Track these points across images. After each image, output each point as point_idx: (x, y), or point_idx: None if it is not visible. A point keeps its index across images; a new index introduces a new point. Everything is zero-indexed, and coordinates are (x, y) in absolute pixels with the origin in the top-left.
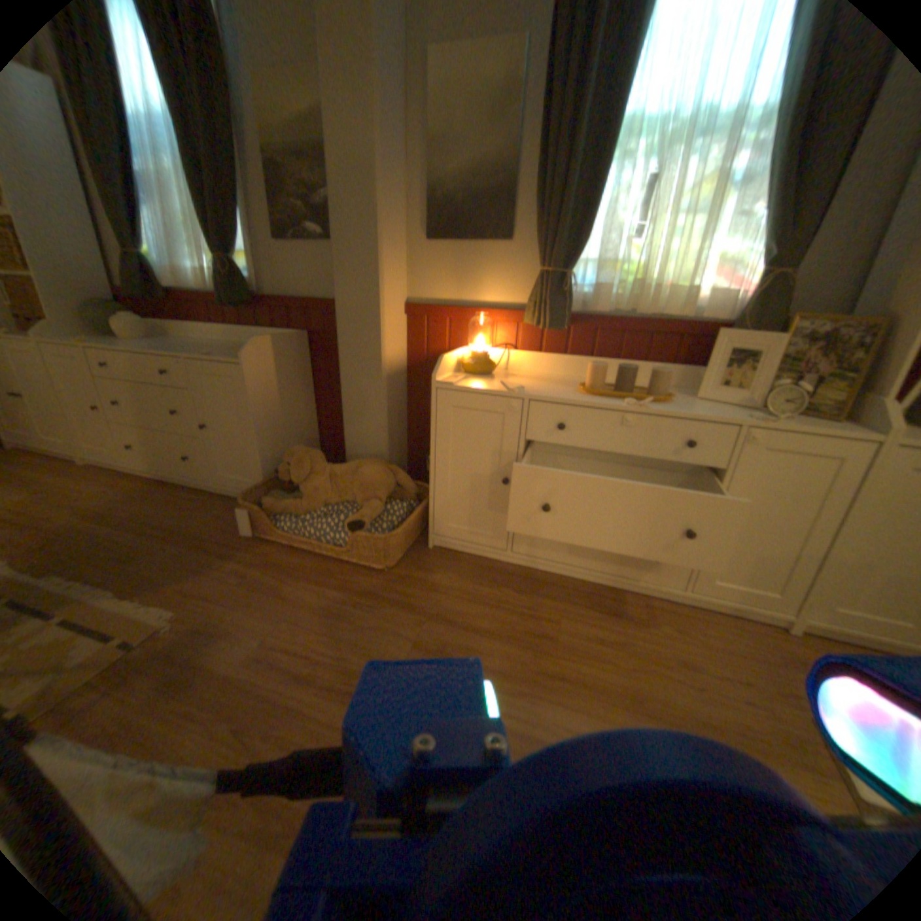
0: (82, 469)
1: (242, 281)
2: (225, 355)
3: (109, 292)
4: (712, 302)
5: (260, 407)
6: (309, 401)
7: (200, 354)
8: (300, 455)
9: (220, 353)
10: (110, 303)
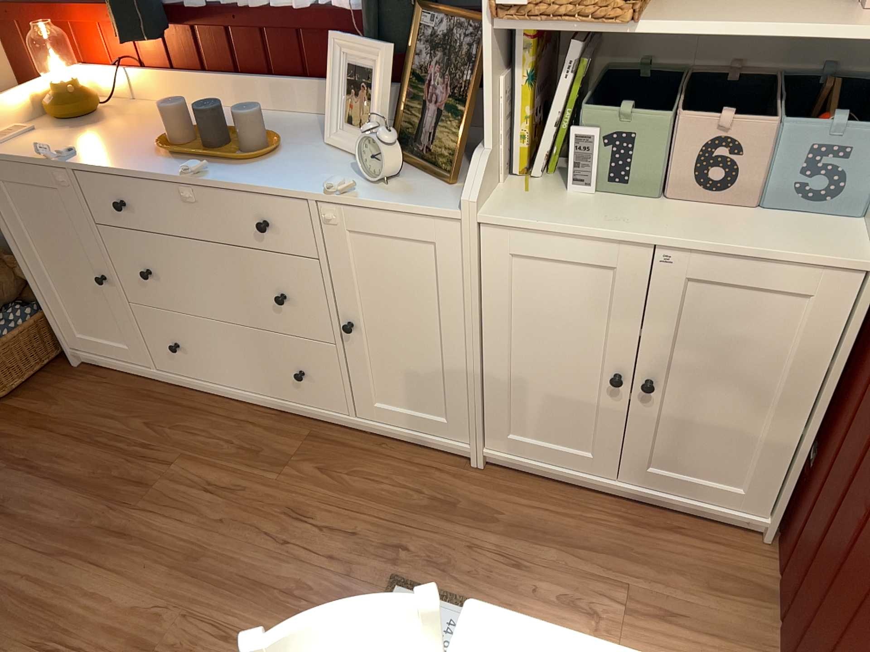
0: None
1: None
2: None
3: None
4: None
5: None
6: None
7: None
8: None
9: None
10: None
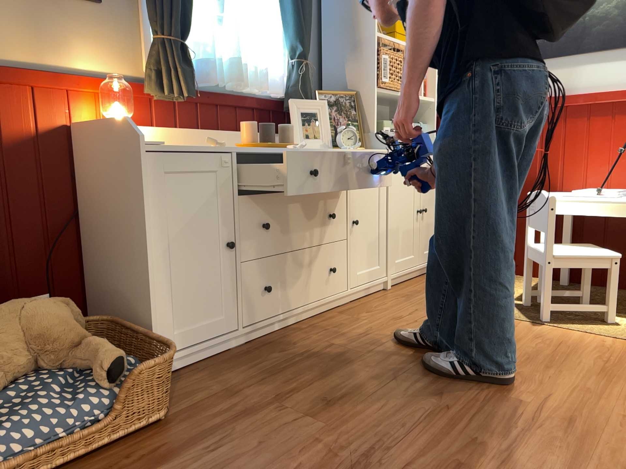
0: None
1: None
2: None
3: None
4: (266, 83)
5: None
6: None
7: None
8: None
9: None
10: None
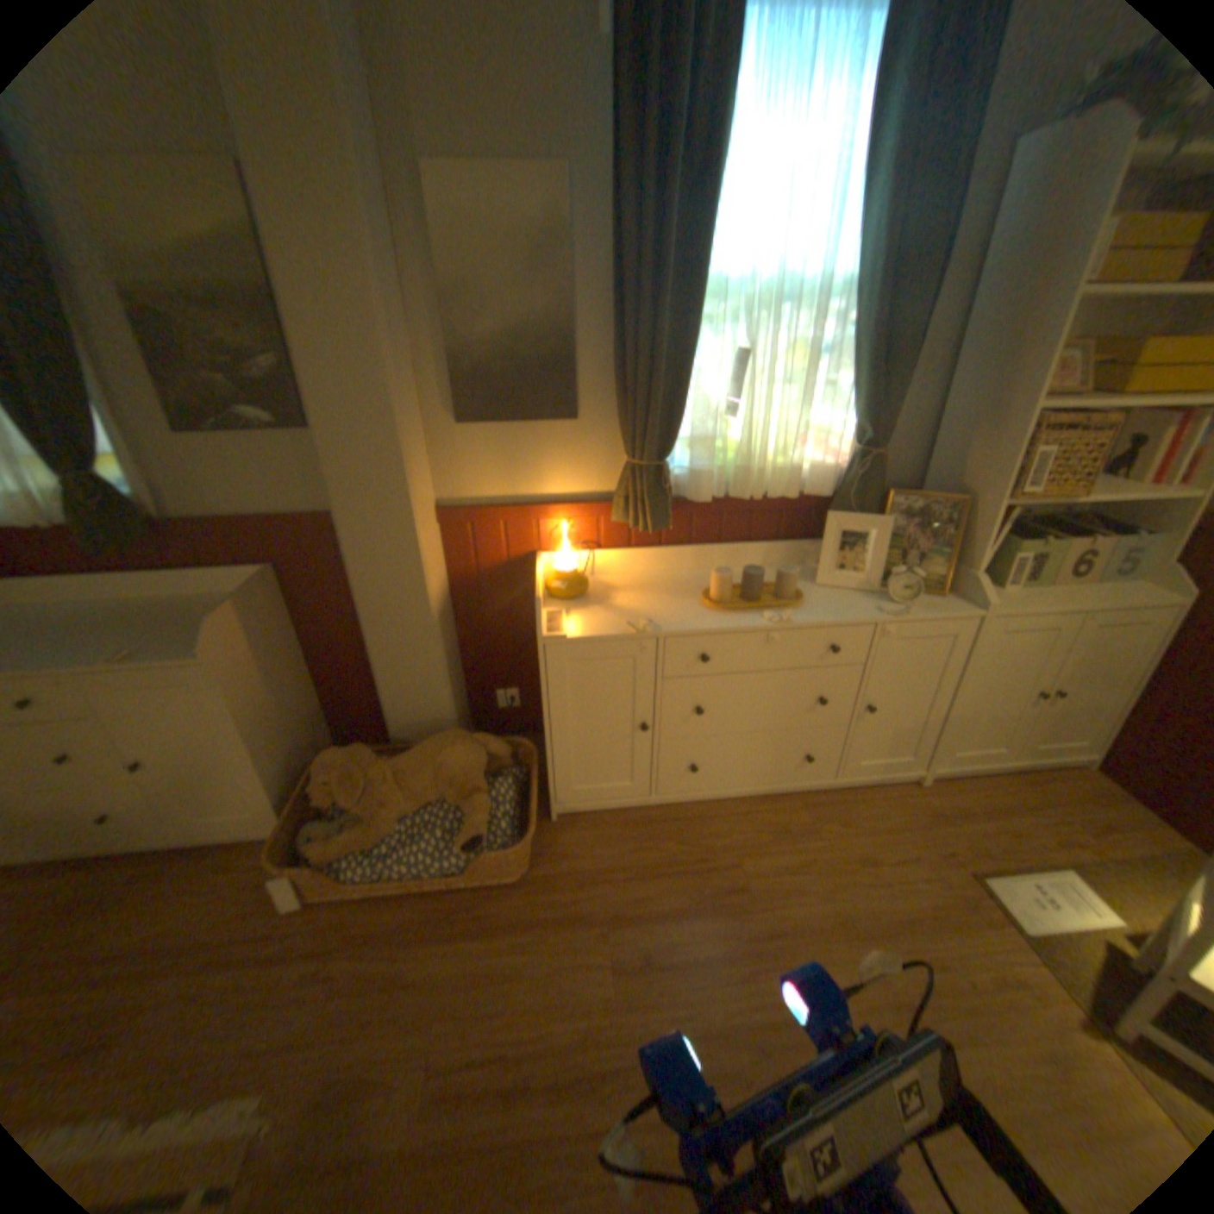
0: None
1: (125, 505)
2: (150, 646)
3: None
4: (807, 475)
5: (244, 711)
6: (296, 661)
7: (108, 661)
8: (338, 762)
9: (141, 645)
10: None
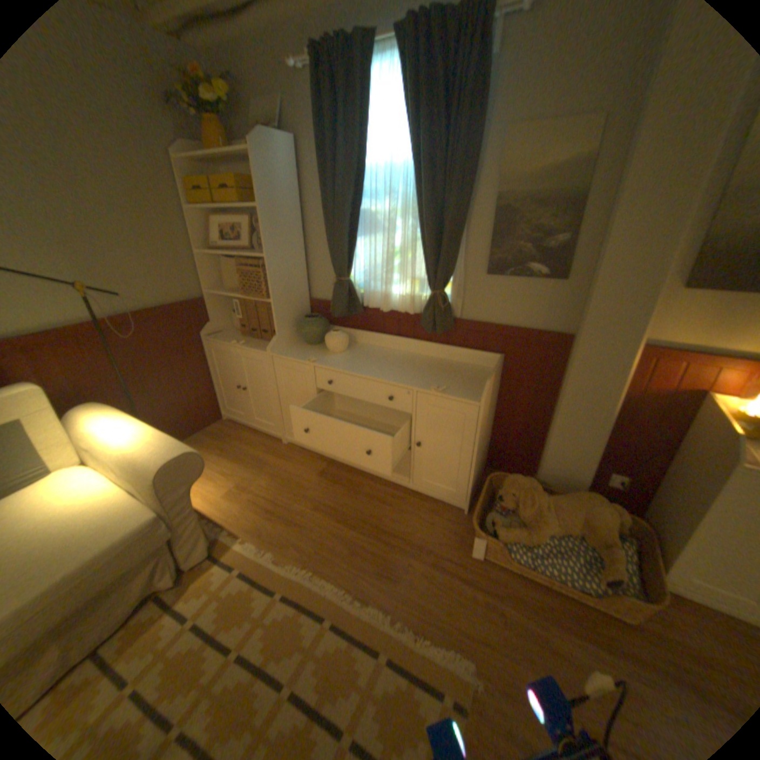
0: (287, 447)
1: (449, 309)
2: (449, 387)
3: (309, 303)
4: None
5: (481, 436)
6: (493, 413)
7: (435, 390)
8: (524, 487)
9: (446, 385)
10: (319, 319)
